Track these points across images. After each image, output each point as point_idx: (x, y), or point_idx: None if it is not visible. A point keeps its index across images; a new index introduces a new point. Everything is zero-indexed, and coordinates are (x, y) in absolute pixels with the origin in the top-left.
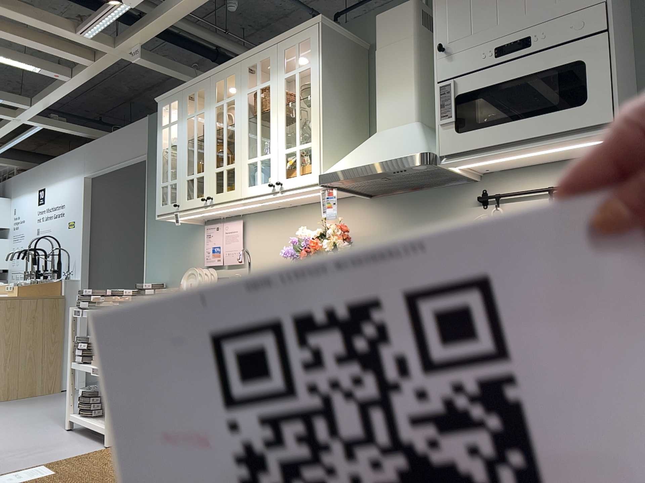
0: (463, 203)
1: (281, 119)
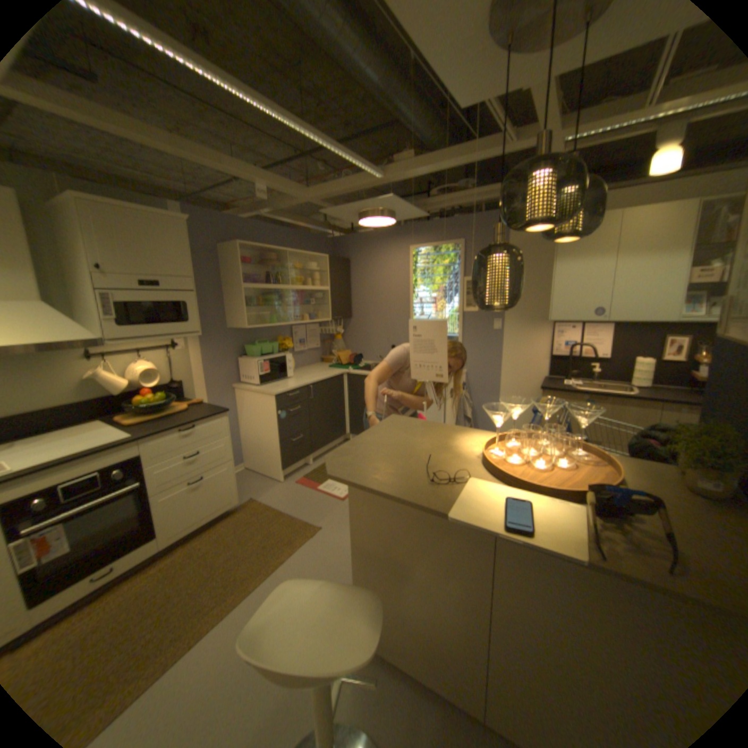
0: (70, 358)
1: None
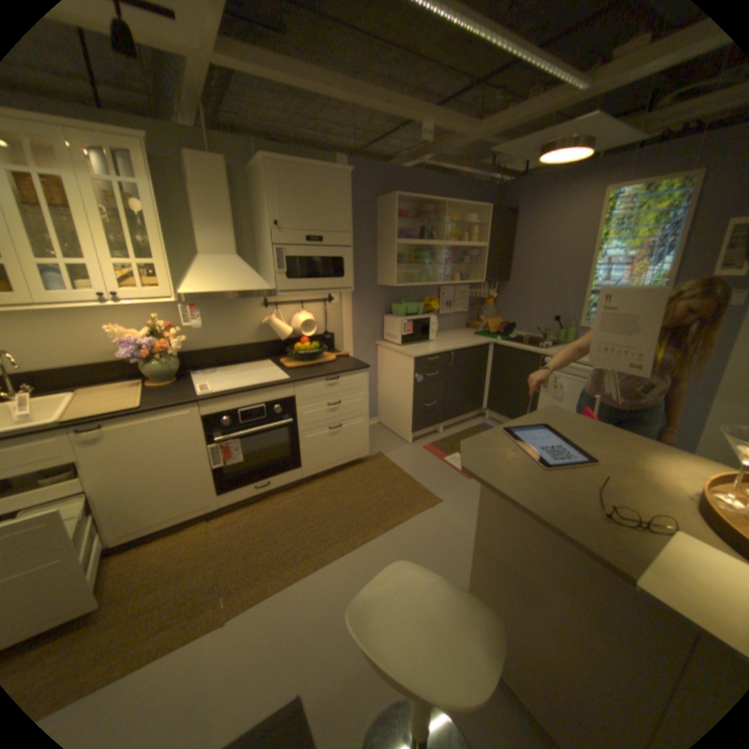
0: (254, 305)
1: (98, 225)
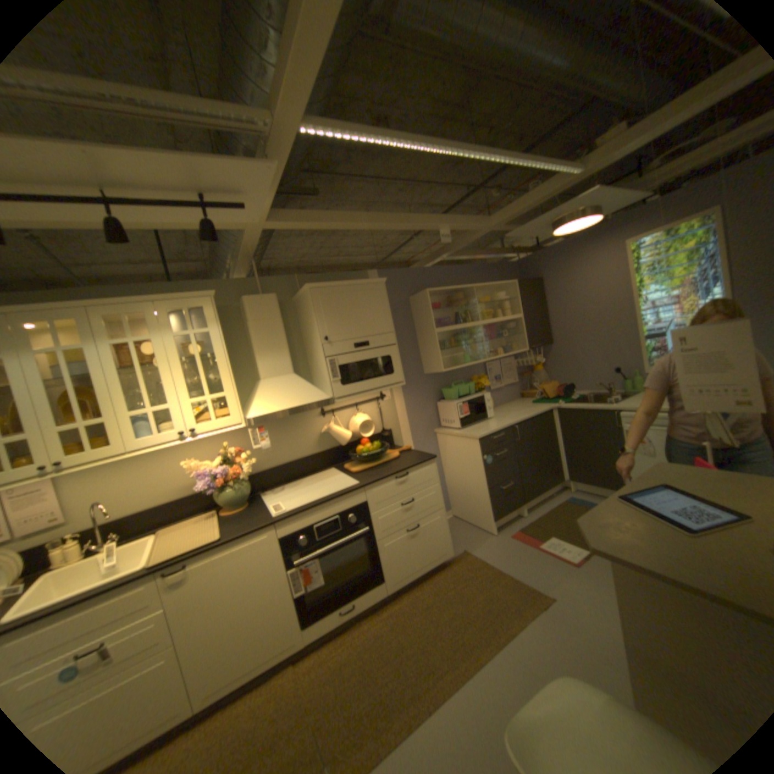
0: (312, 416)
1: (178, 373)
